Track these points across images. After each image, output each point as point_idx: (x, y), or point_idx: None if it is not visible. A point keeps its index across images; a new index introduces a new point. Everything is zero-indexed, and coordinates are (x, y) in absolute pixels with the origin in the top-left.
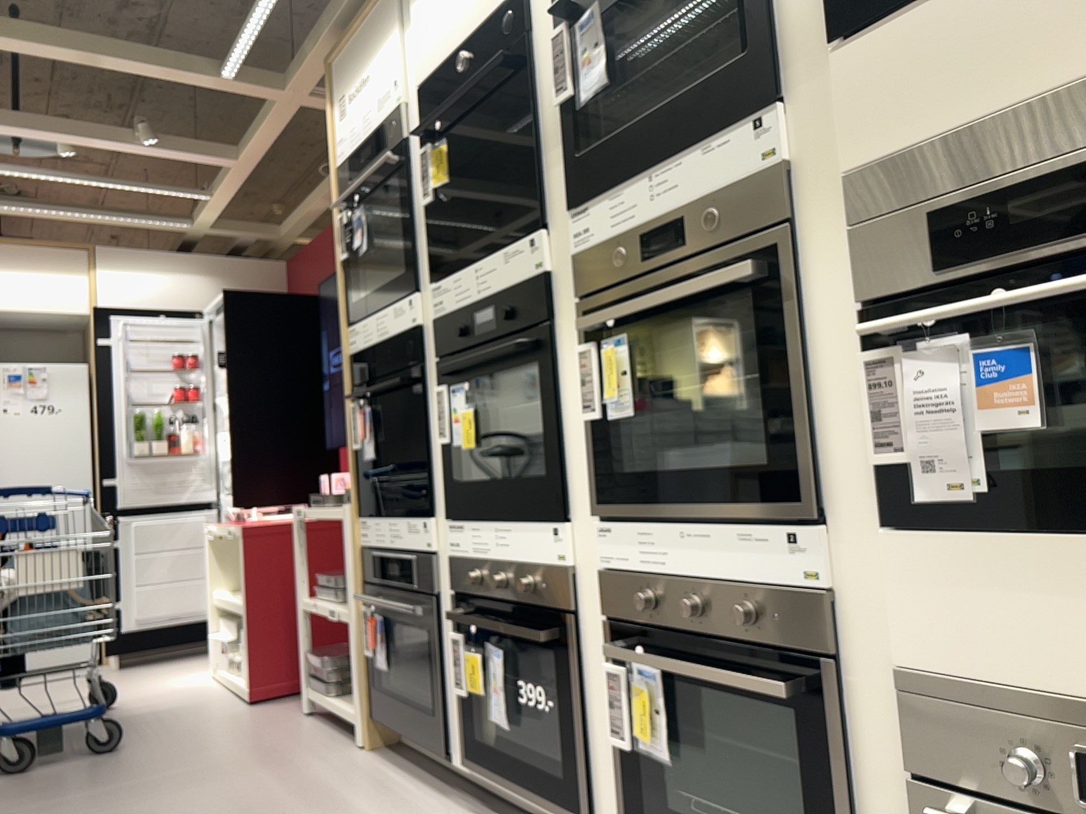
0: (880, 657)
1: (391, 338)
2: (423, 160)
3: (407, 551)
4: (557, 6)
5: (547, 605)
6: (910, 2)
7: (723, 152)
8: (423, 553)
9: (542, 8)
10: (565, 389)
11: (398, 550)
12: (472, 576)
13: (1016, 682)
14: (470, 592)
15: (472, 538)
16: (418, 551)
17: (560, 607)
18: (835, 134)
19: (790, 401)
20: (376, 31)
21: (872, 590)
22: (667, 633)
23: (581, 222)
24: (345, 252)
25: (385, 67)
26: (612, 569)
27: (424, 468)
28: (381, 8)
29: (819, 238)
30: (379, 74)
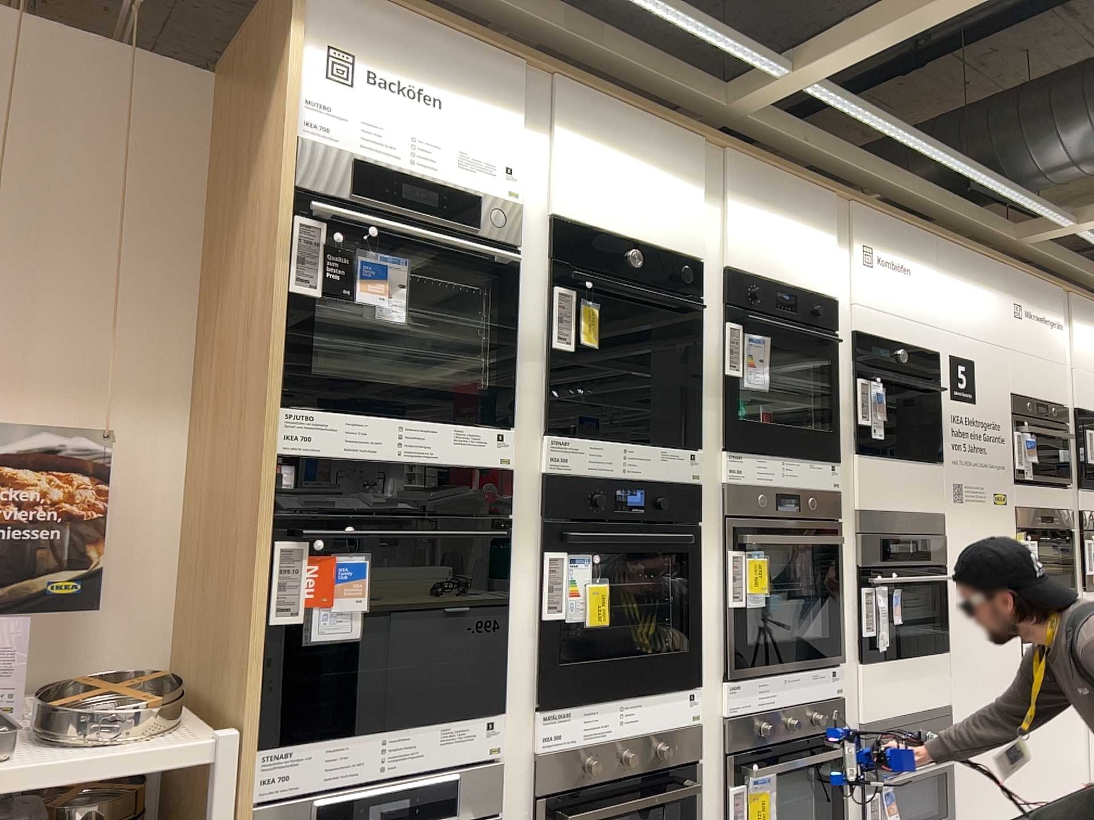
0: (851, 721)
1: (429, 465)
2: (566, 302)
3: (431, 770)
4: (738, 310)
5: (677, 762)
6: (875, 455)
7: (819, 472)
8: (482, 762)
9: (712, 291)
10: (702, 580)
11: (408, 774)
12: (593, 763)
13: (889, 714)
14: (574, 785)
15: (586, 722)
16: (469, 764)
17: (689, 758)
18: (851, 490)
19: (838, 605)
20: (477, 75)
21: (851, 691)
22: (763, 747)
23: (737, 466)
24: (322, 291)
25: (493, 136)
26: (737, 714)
27: (490, 650)
28: (495, 64)
29: (844, 531)
30: (475, 130)
